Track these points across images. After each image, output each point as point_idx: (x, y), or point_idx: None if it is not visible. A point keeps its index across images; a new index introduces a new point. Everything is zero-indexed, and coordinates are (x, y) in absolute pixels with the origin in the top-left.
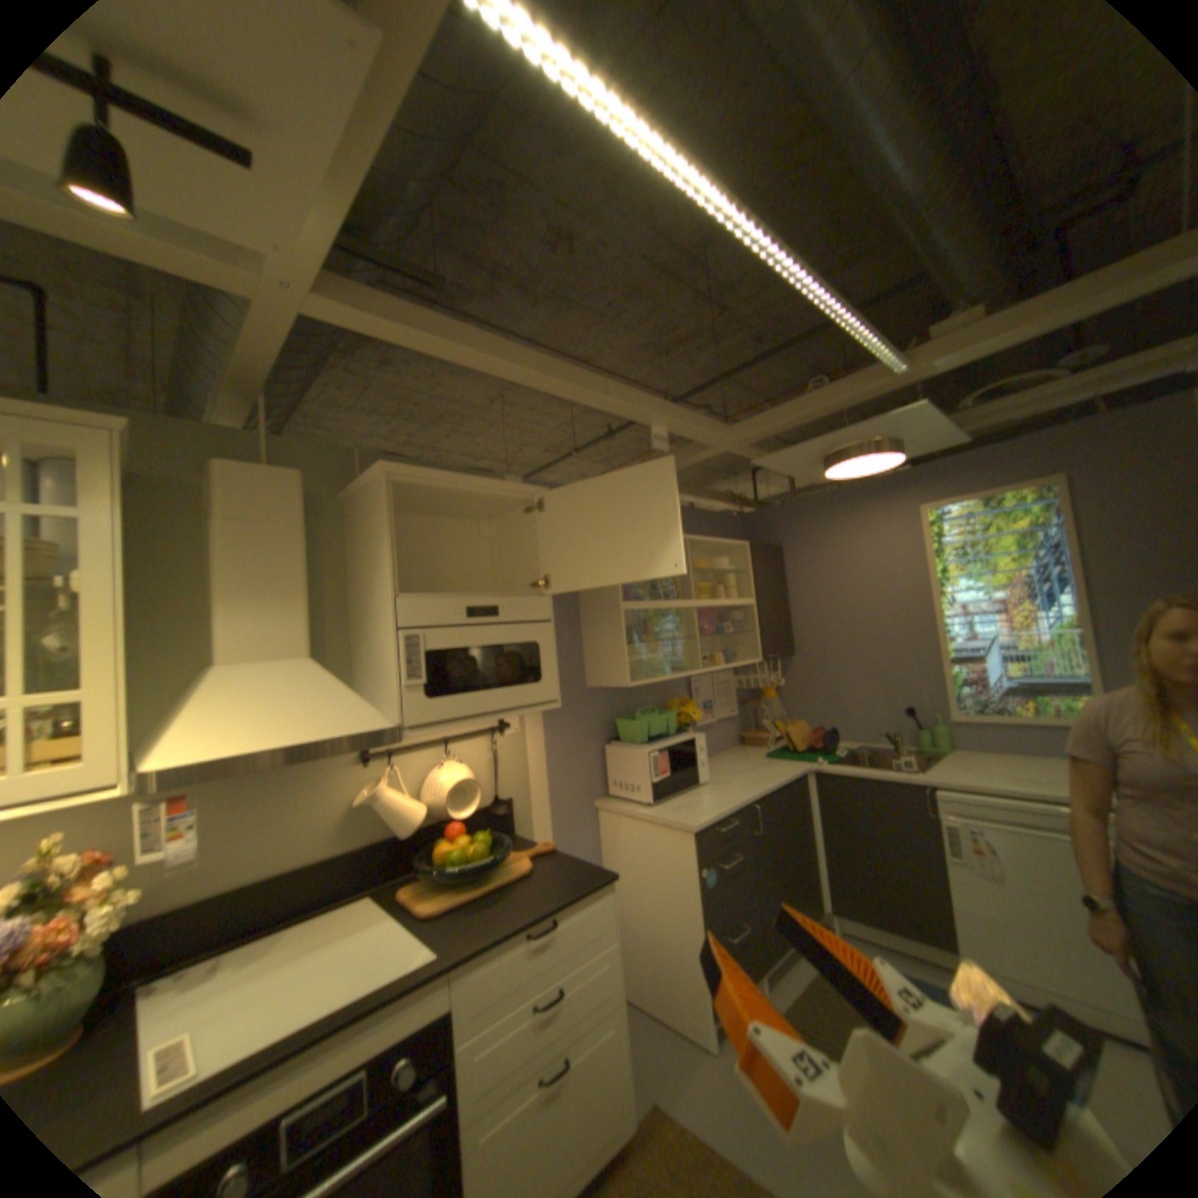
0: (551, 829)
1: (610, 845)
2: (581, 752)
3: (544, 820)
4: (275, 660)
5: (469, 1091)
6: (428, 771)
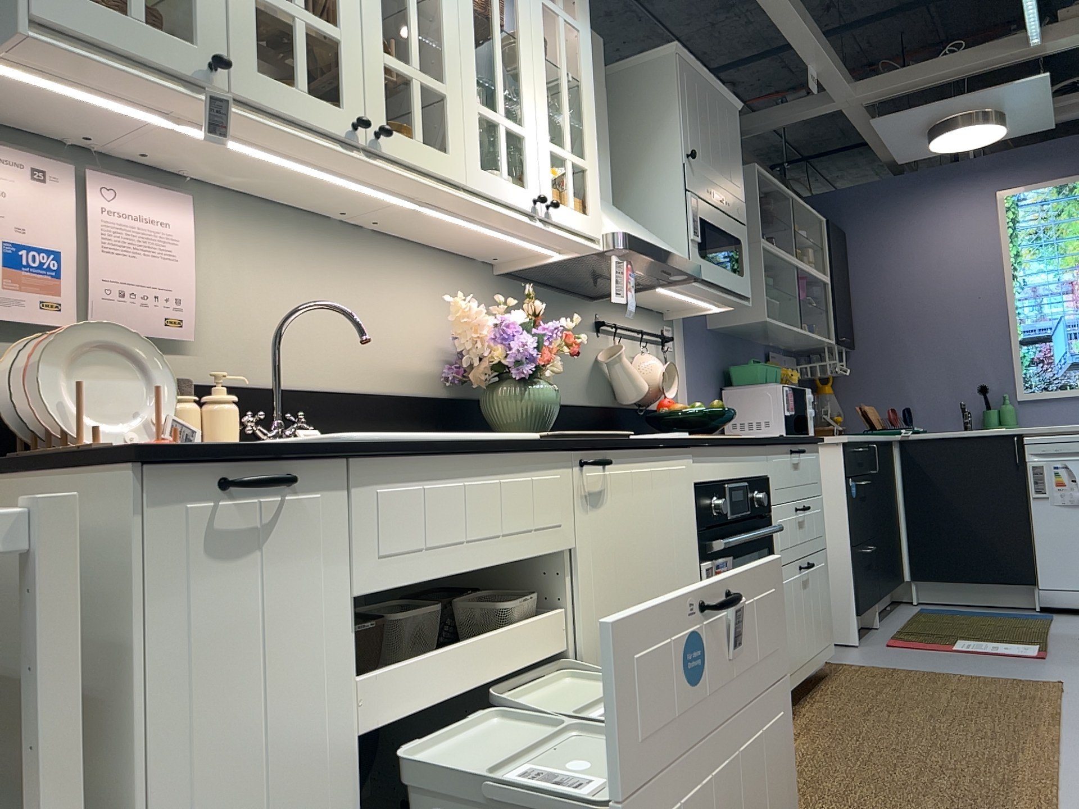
0: None
1: None
2: (708, 391)
3: None
4: (603, 199)
5: (779, 542)
6: (632, 358)
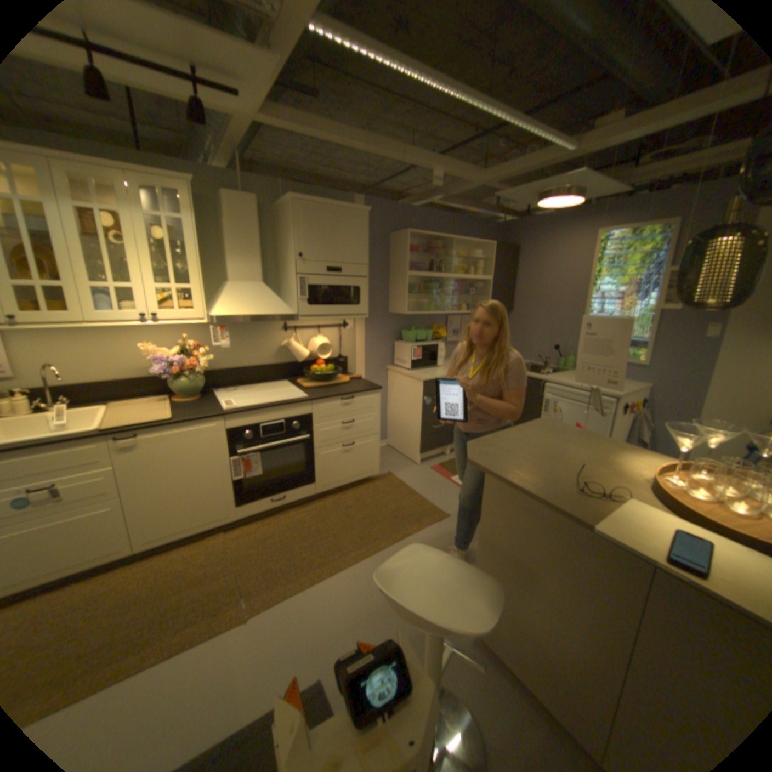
0: (364, 373)
1: (391, 385)
2: (382, 343)
3: (361, 369)
4: (249, 282)
5: (318, 439)
6: (311, 339)
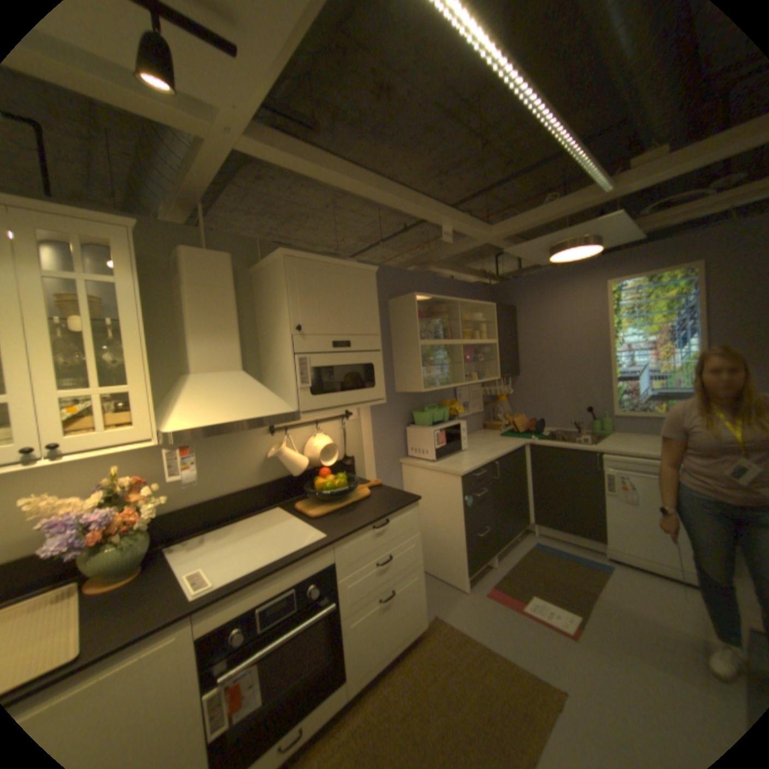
0: (376, 474)
1: (409, 484)
2: (392, 431)
3: (372, 469)
4: (223, 372)
5: (345, 604)
6: (307, 439)
